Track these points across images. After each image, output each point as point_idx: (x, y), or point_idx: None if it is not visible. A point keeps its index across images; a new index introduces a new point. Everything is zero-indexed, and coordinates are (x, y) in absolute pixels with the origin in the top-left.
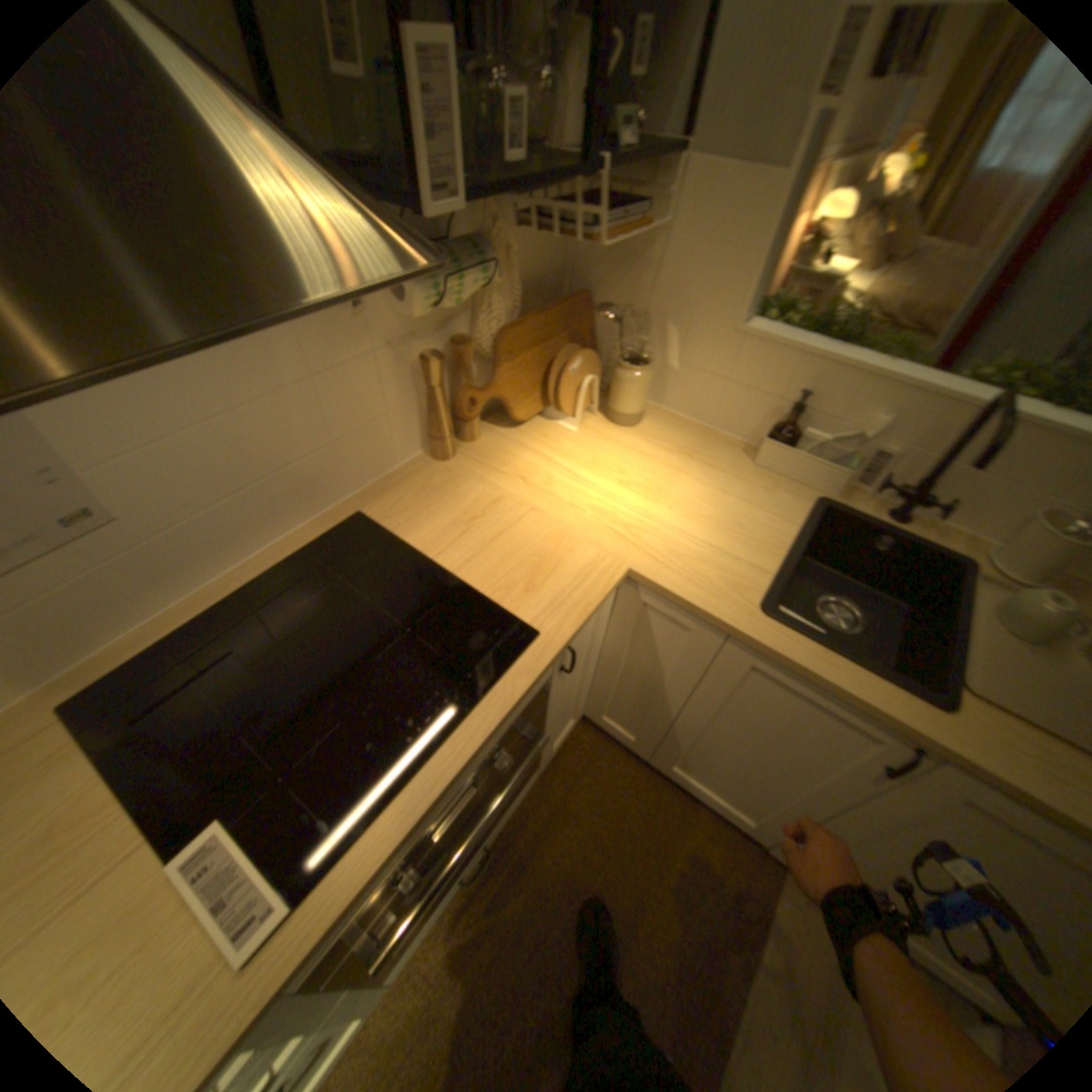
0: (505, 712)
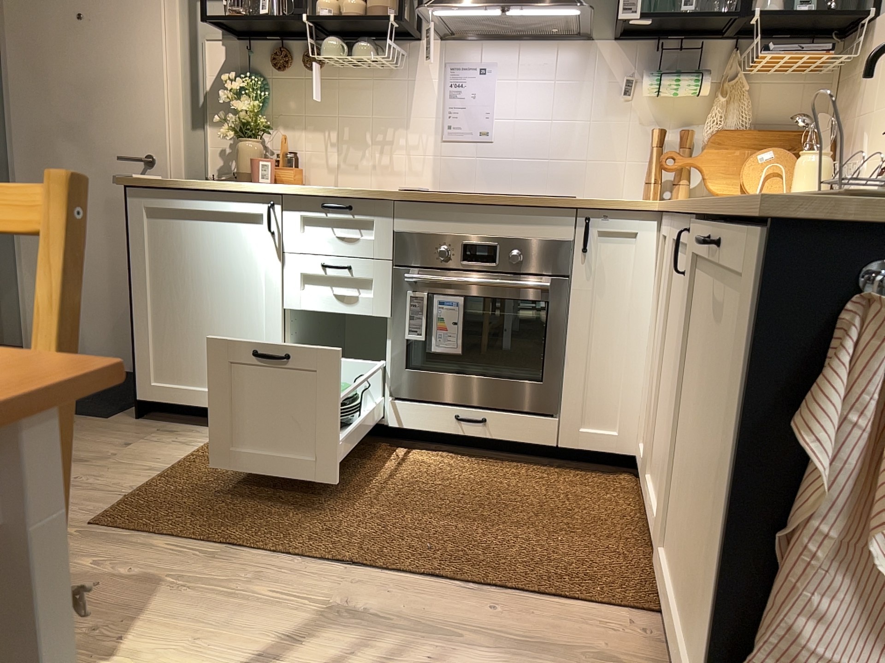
0: (525, 199)
